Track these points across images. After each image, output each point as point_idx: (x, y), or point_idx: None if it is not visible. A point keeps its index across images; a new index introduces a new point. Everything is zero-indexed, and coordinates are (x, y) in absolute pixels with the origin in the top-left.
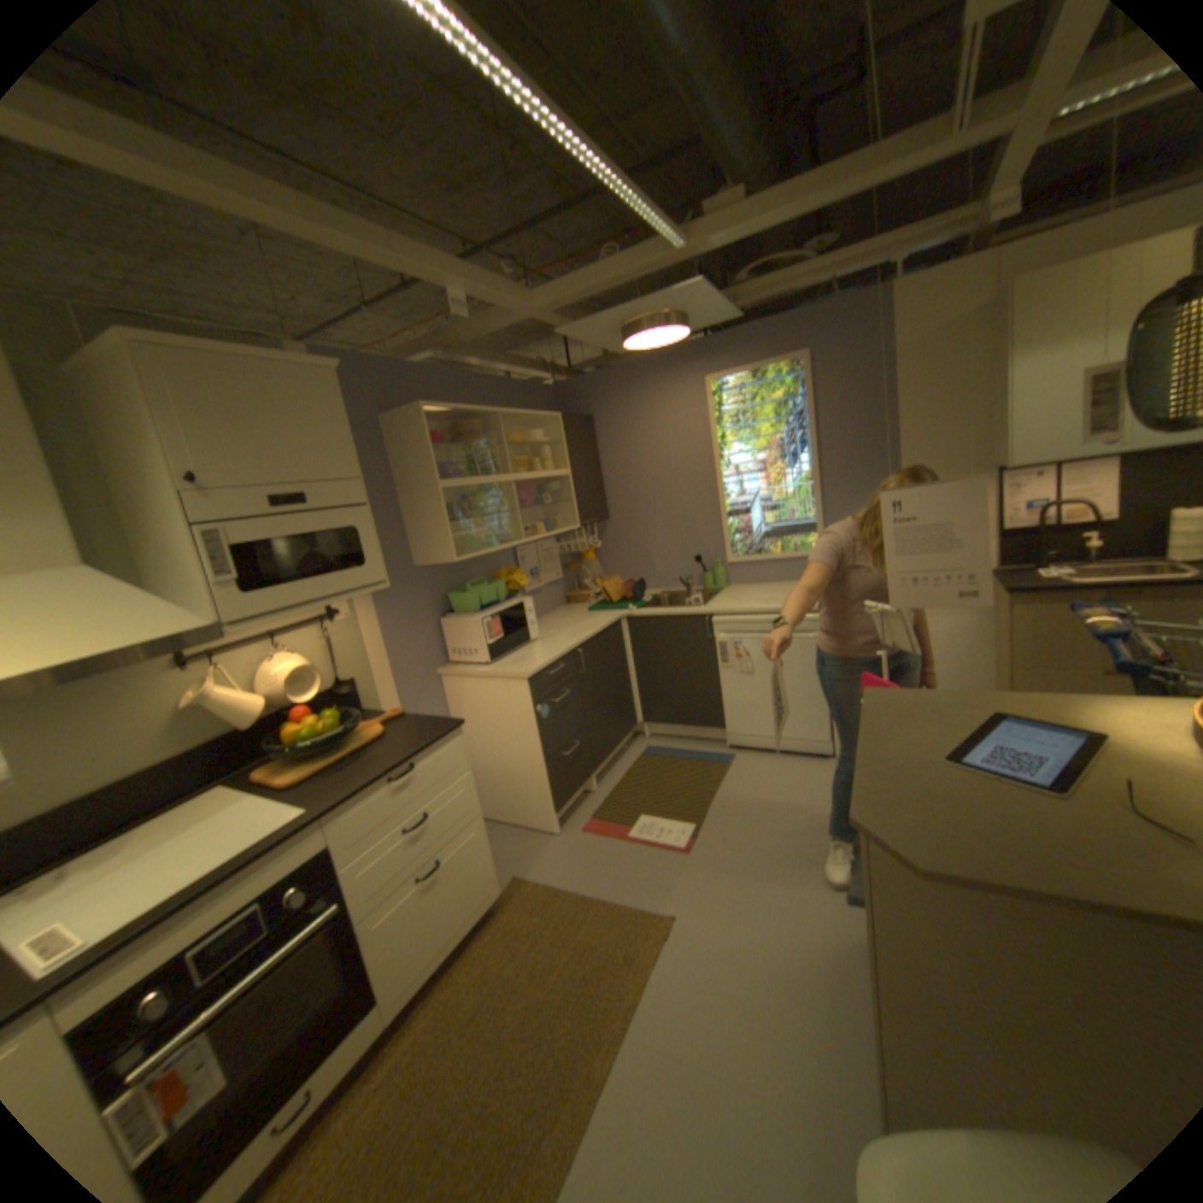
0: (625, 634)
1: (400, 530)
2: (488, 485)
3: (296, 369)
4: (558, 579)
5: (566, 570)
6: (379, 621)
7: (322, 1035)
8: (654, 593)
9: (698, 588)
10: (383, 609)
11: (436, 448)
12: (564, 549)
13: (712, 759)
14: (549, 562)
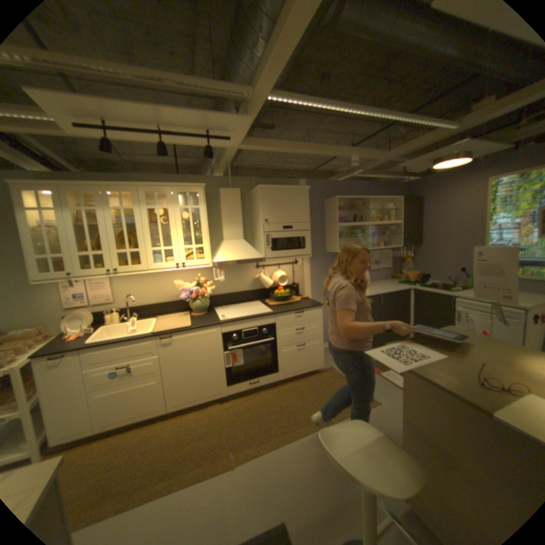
0: (412, 296)
1: (323, 239)
2: (361, 225)
3: (297, 190)
4: (389, 267)
5: (395, 264)
6: (310, 268)
7: (264, 370)
8: (436, 282)
9: (464, 285)
10: (312, 264)
11: (343, 211)
12: (395, 255)
13: None
14: (386, 259)
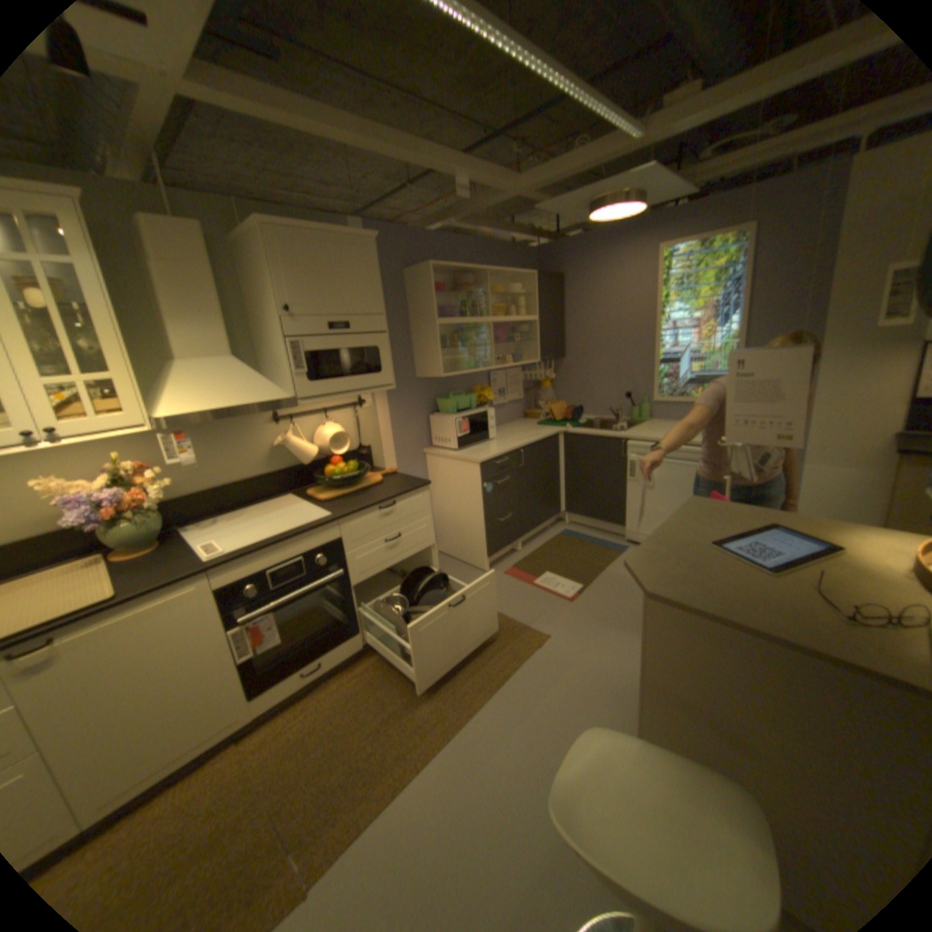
0: (560, 445)
1: (409, 352)
2: (473, 324)
3: (350, 239)
4: (519, 399)
5: (526, 393)
6: (389, 411)
7: (329, 638)
8: (590, 418)
9: (626, 419)
10: (392, 404)
11: (440, 294)
12: (526, 377)
13: (610, 547)
14: (514, 385)
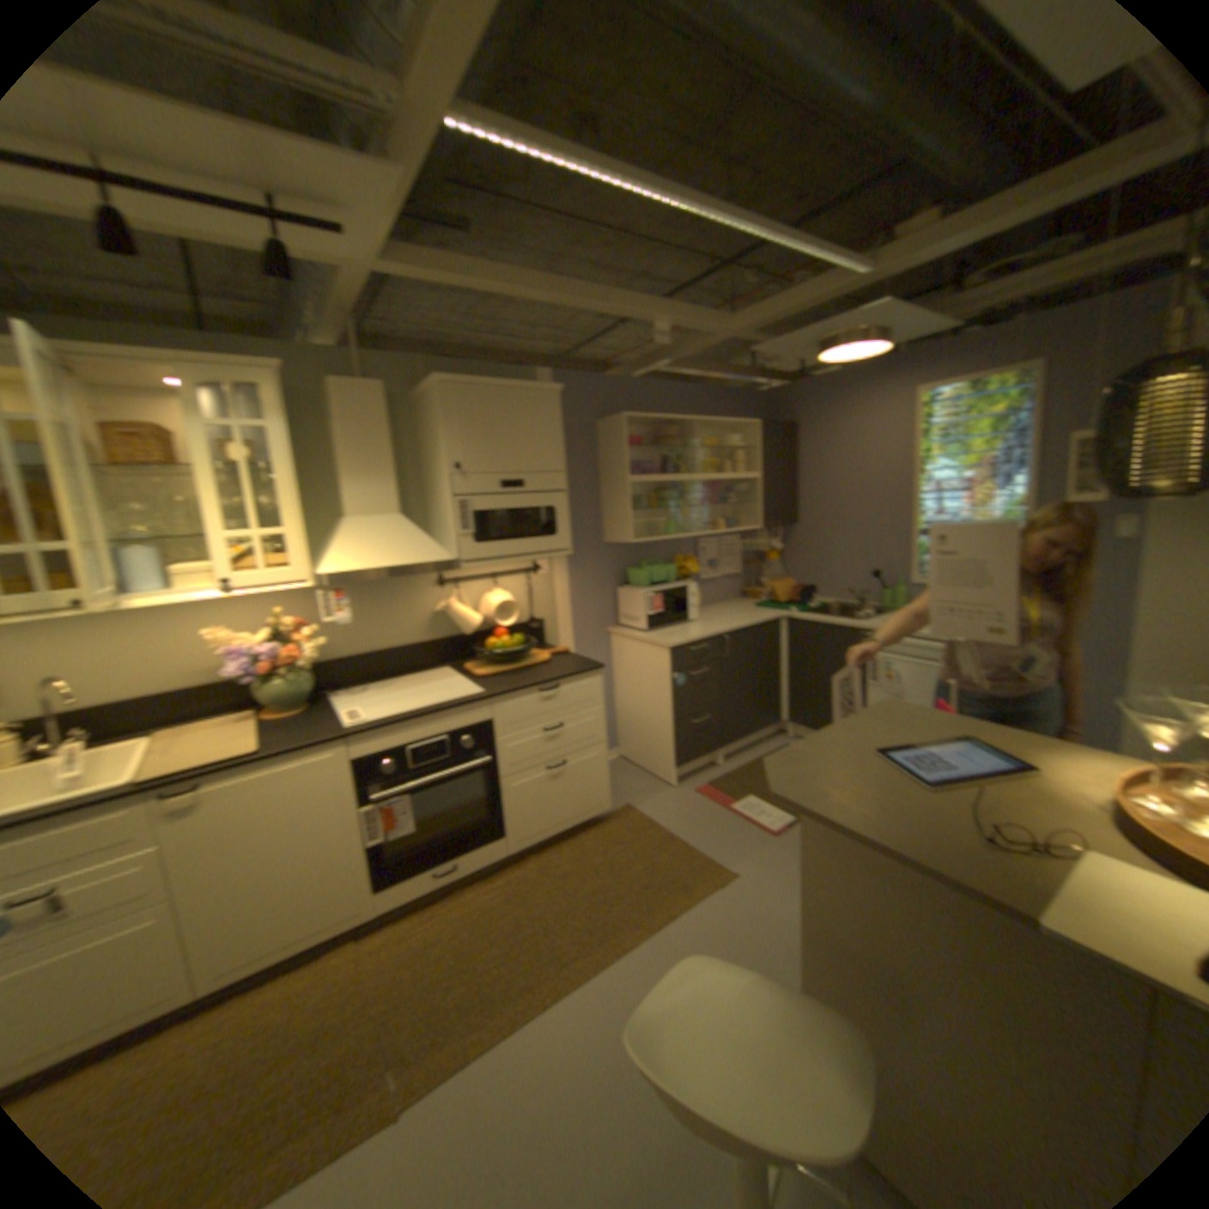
0: (781, 634)
1: (595, 513)
2: (675, 482)
3: (529, 393)
4: (734, 573)
5: (745, 566)
6: (567, 581)
7: (467, 837)
8: (825, 601)
9: (875, 604)
10: (571, 572)
11: (636, 448)
12: (745, 547)
13: None
14: (727, 556)
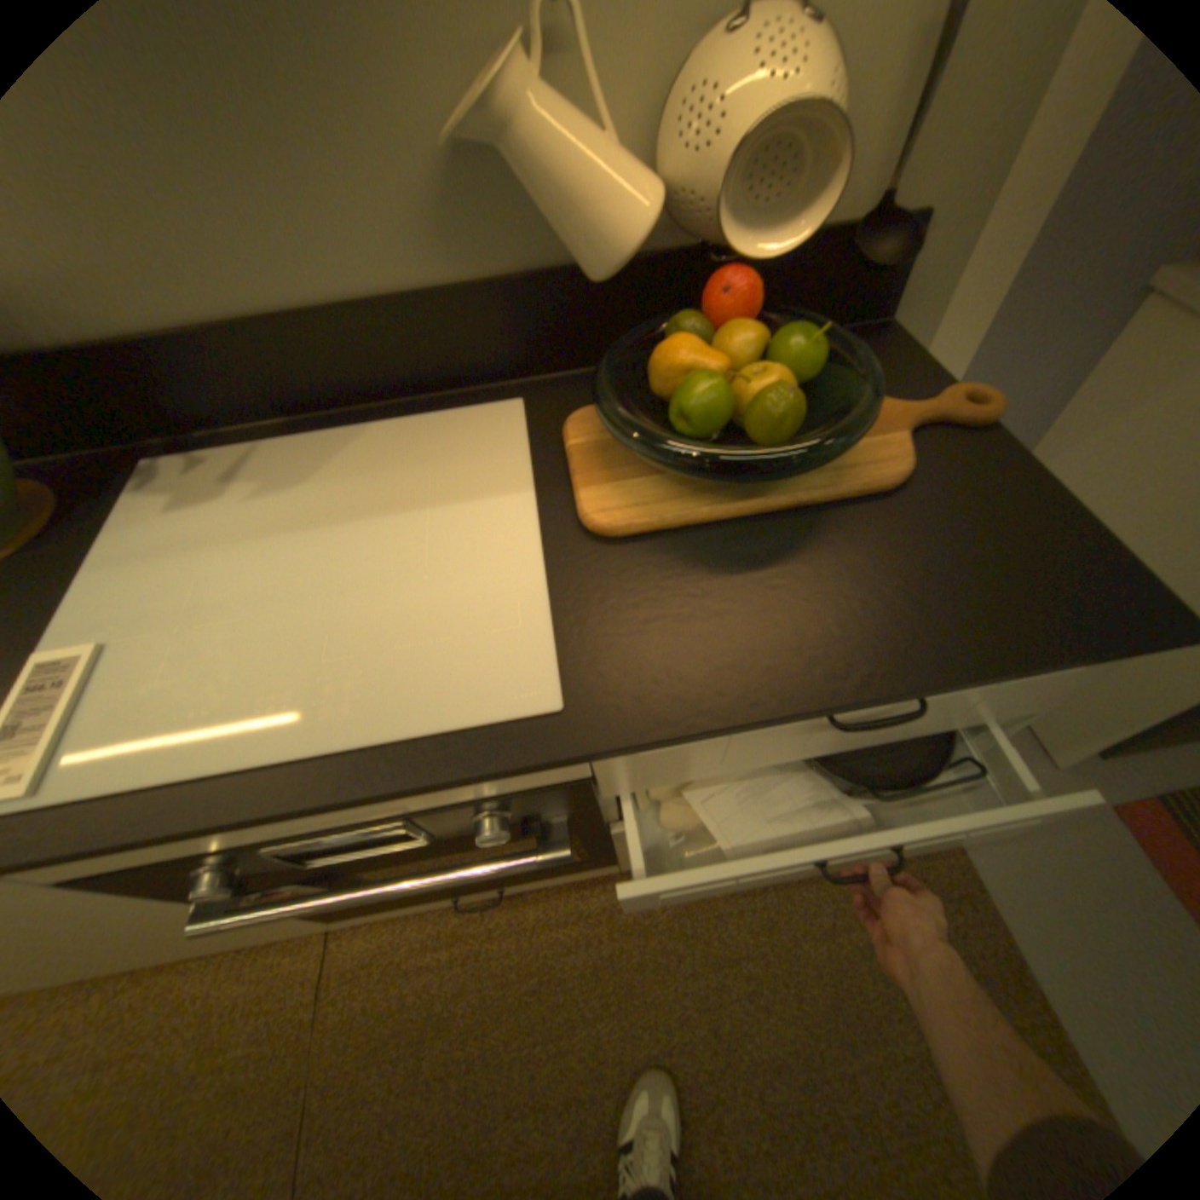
0: None
1: None
2: None
3: None
4: None
5: None
6: None
7: None
8: None
9: None
10: None
11: None
12: None
13: None
14: None
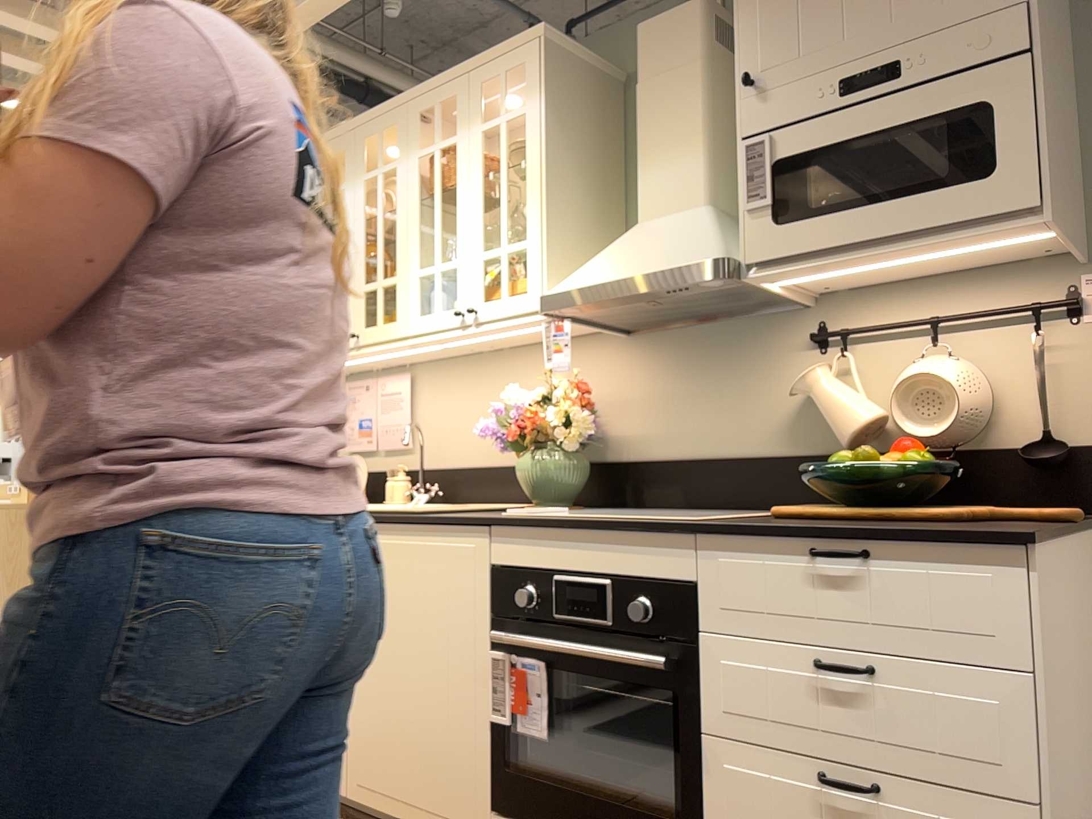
0: None
1: None
2: None
3: None
4: None
5: None
6: None
7: None
8: None
9: None
10: None
11: None
12: None
13: None
14: None
